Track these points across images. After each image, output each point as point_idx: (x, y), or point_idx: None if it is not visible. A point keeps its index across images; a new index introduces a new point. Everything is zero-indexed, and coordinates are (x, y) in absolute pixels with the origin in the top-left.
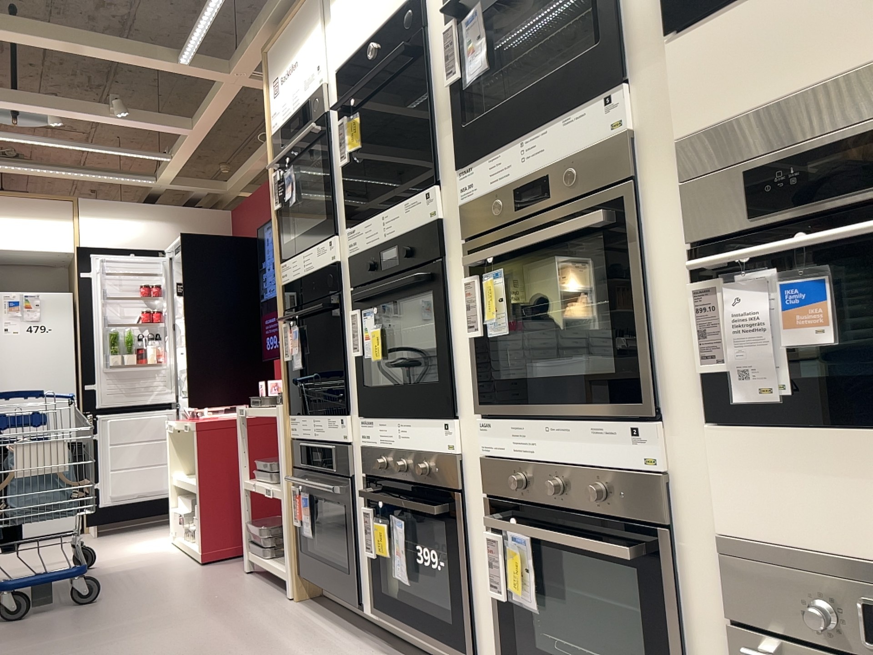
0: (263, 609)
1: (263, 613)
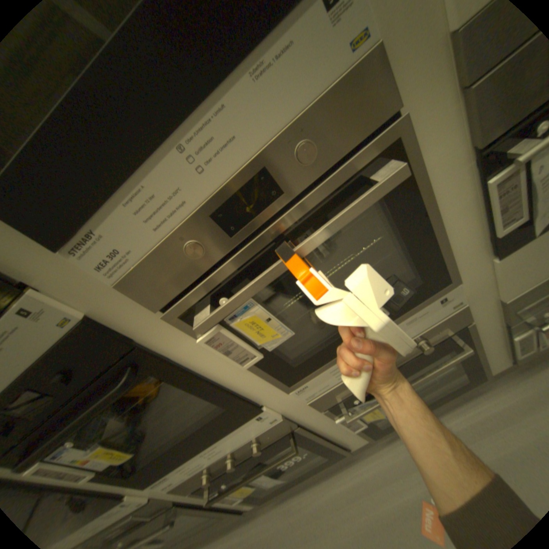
0: None
1: None
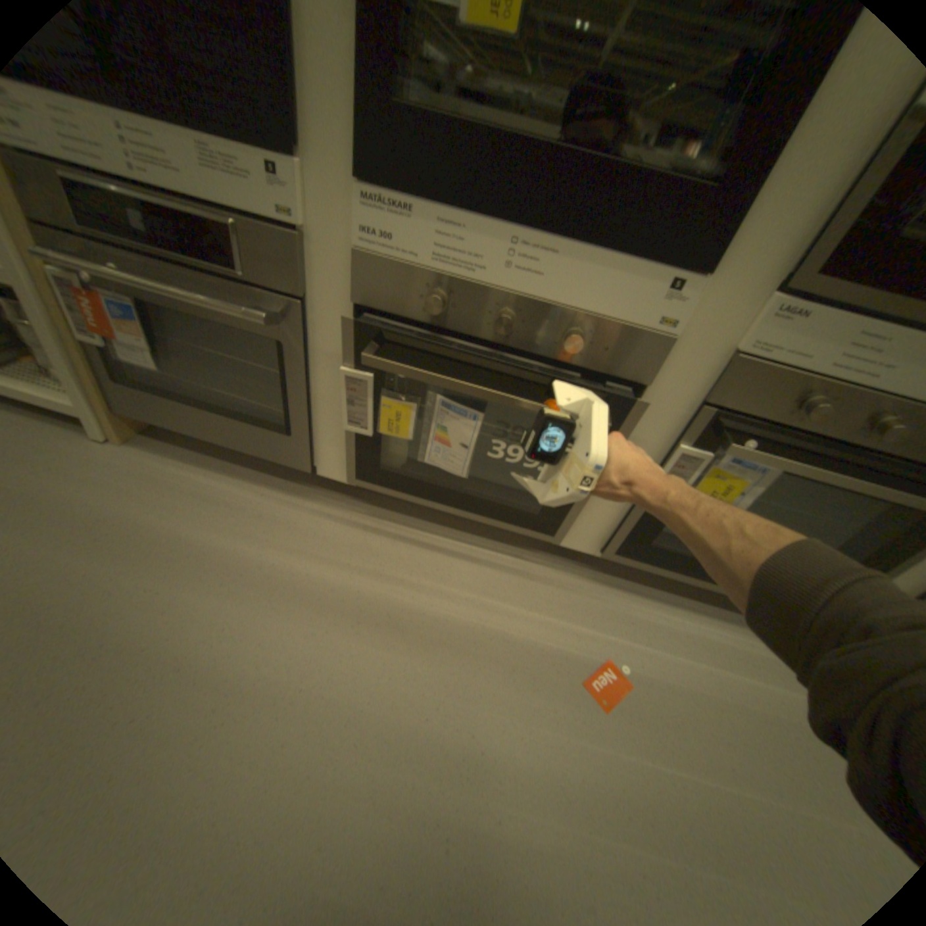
0: (69, 472)
1: (80, 481)
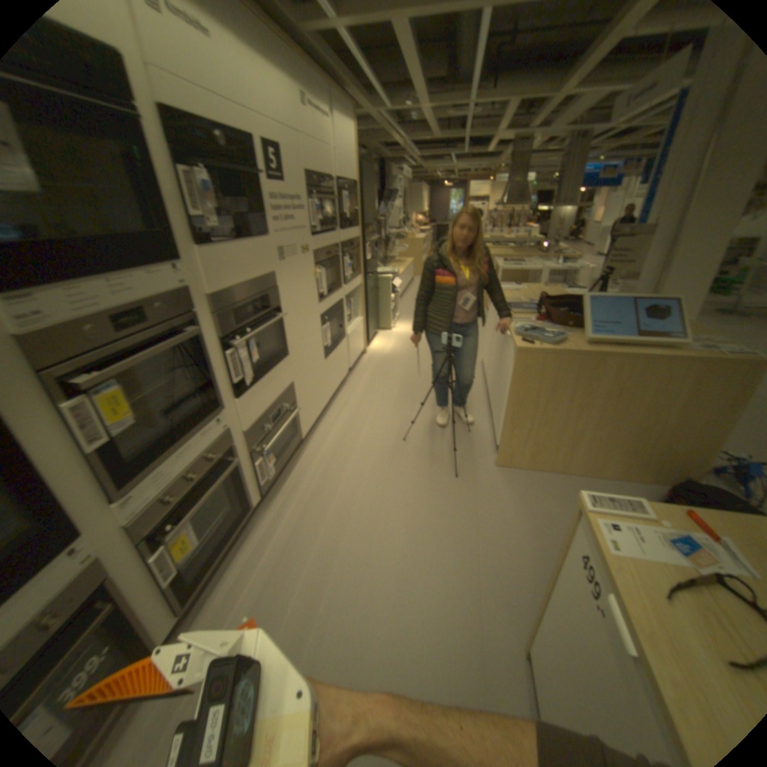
0: None
1: None
